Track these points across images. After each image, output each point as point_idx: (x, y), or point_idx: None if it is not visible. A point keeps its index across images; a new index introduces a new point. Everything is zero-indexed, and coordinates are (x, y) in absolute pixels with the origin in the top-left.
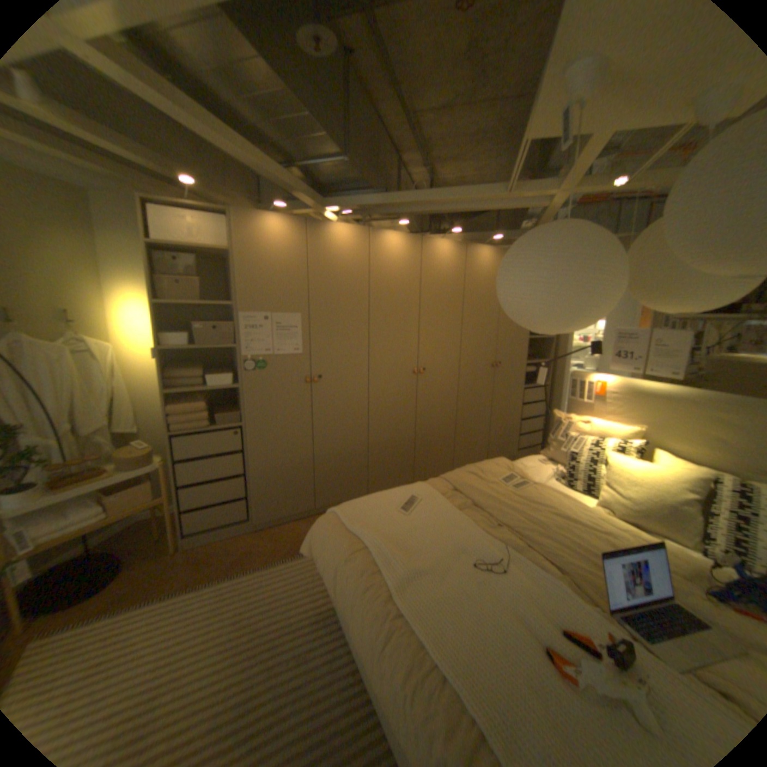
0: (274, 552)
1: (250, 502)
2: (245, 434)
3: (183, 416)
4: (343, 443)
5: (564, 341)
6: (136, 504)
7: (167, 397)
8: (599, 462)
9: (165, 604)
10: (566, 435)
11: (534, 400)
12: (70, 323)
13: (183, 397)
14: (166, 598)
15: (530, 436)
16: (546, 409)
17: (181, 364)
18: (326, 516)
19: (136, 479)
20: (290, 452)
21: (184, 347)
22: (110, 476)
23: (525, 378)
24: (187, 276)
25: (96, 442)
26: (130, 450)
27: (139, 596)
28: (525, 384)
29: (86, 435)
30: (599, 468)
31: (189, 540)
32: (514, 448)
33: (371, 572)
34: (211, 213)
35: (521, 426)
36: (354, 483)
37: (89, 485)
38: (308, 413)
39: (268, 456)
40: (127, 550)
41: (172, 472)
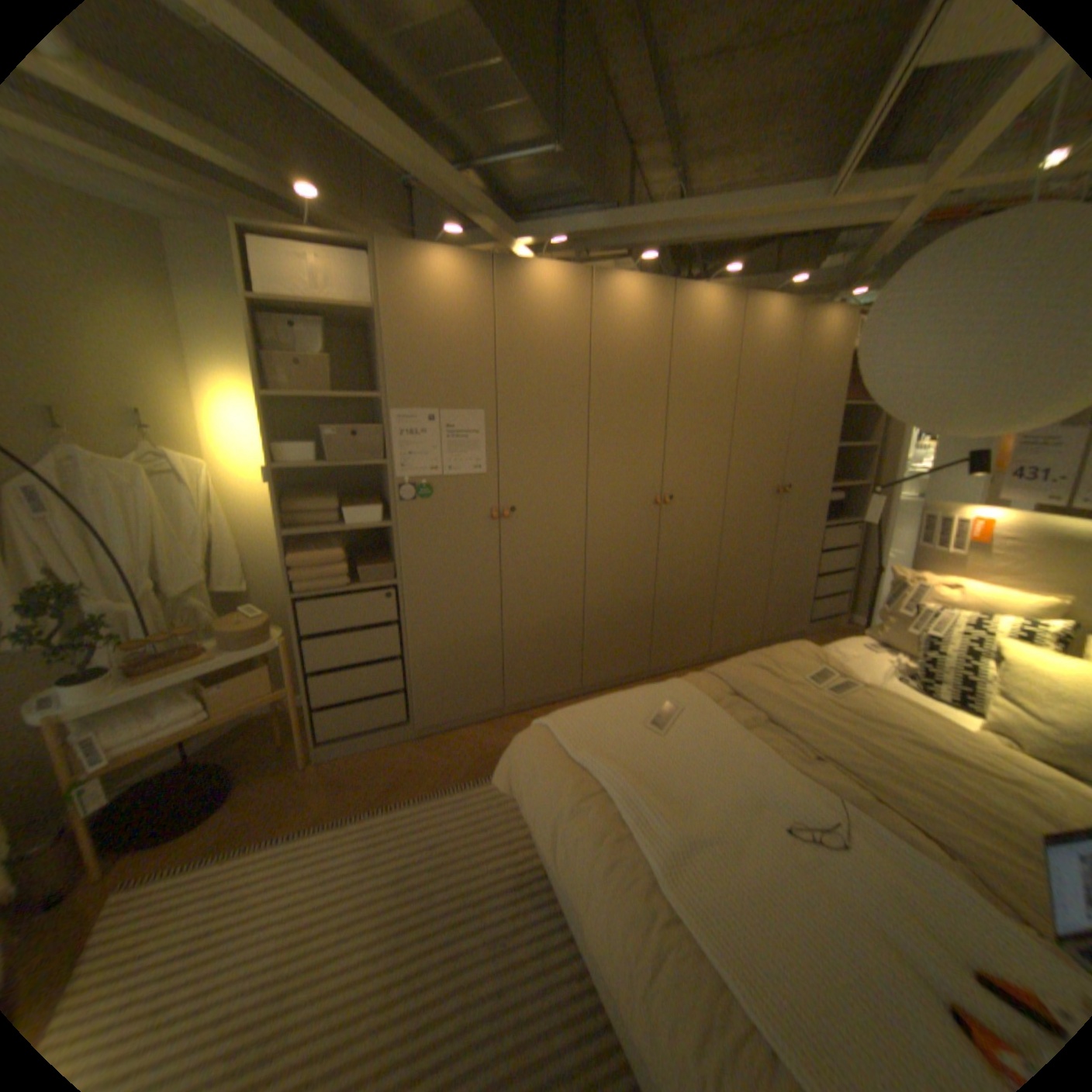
0: (448, 770)
1: (411, 695)
2: (403, 596)
3: (312, 568)
4: (547, 609)
5: (895, 450)
6: (249, 696)
7: (288, 539)
8: (984, 656)
9: (296, 843)
10: (916, 606)
11: (839, 544)
12: (145, 428)
13: (311, 539)
14: (297, 835)
15: (829, 600)
16: (857, 559)
17: (307, 489)
18: (533, 730)
19: (249, 659)
20: (469, 623)
21: (310, 463)
22: (212, 656)
23: (827, 511)
24: (311, 351)
25: (191, 604)
26: (238, 618)
27: (260, 829)
28: (827, 519)
29: (177, 595)
30: (983, 665)
31: (325, 747)
32: (803, 619)
33: (616, 834)
34: (345, 248)
35: (816, 585)
36: (562, 669)
37: (183, 669)
38: (494, 565)
39: (436, 629)
40: (241, 757)
41: (299, 651)
